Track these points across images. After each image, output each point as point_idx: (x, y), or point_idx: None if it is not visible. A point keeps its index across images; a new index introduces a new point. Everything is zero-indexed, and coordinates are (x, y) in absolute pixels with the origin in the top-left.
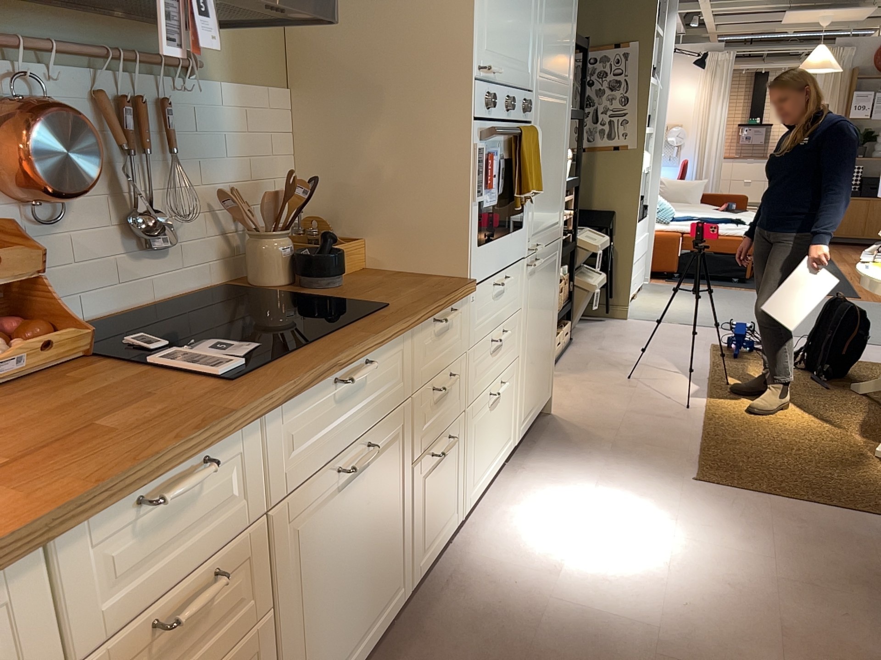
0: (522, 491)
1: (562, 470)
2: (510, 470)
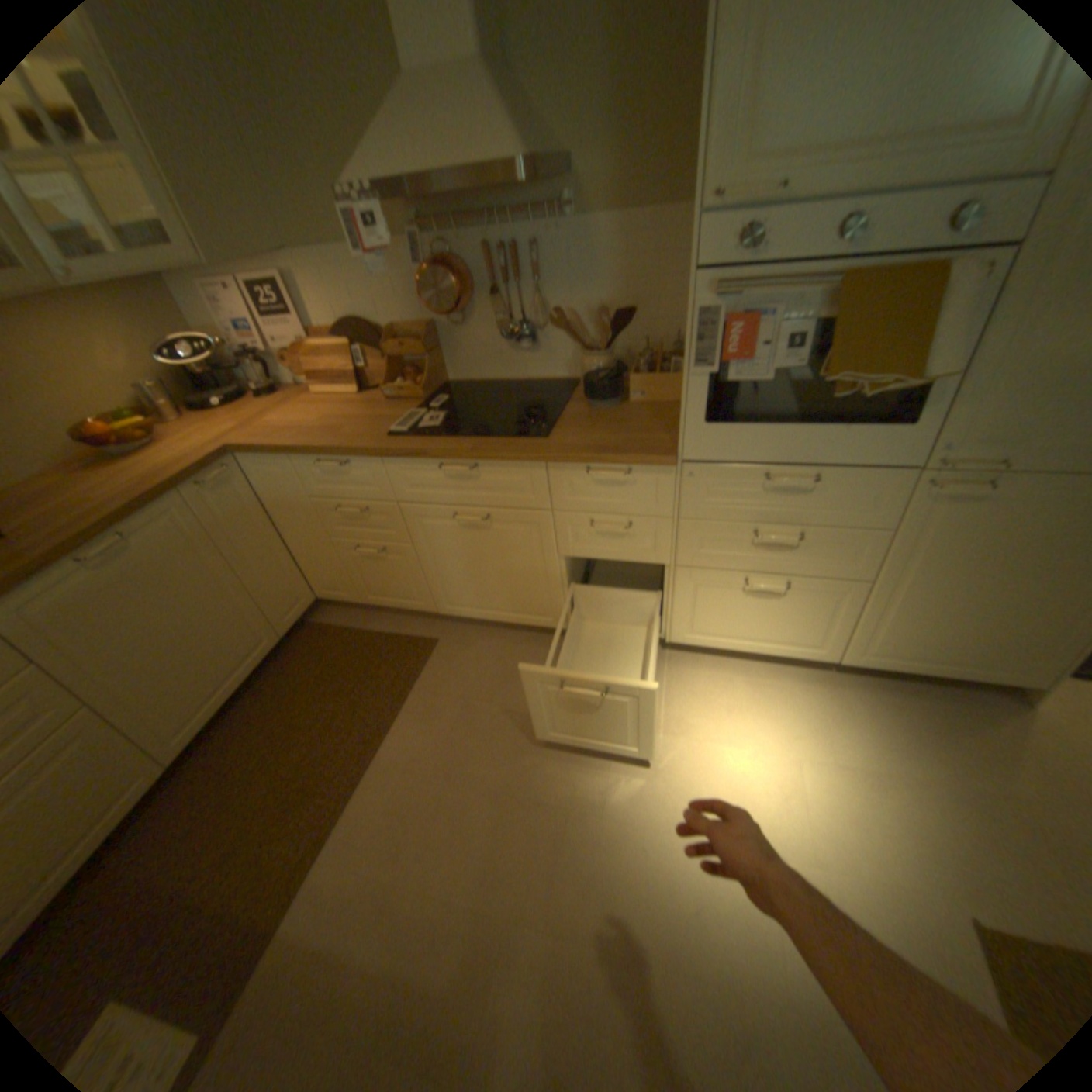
0: (781, 692)
1: (860, 729)
2: (821, 678)
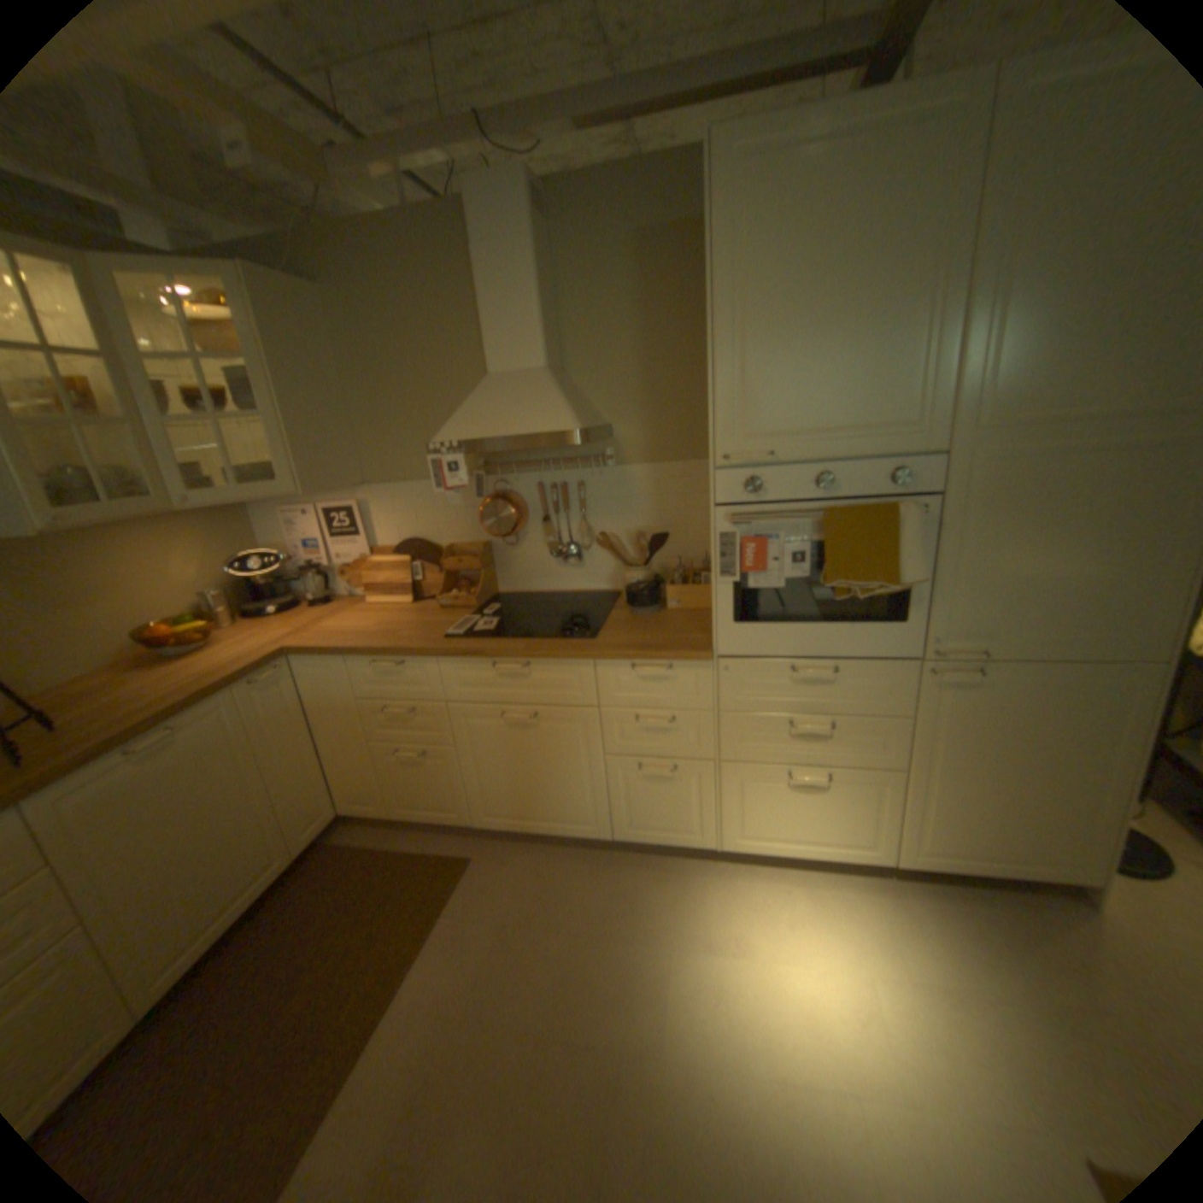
0: (844, 904)
1: (931, 941)
2: (883, 887)
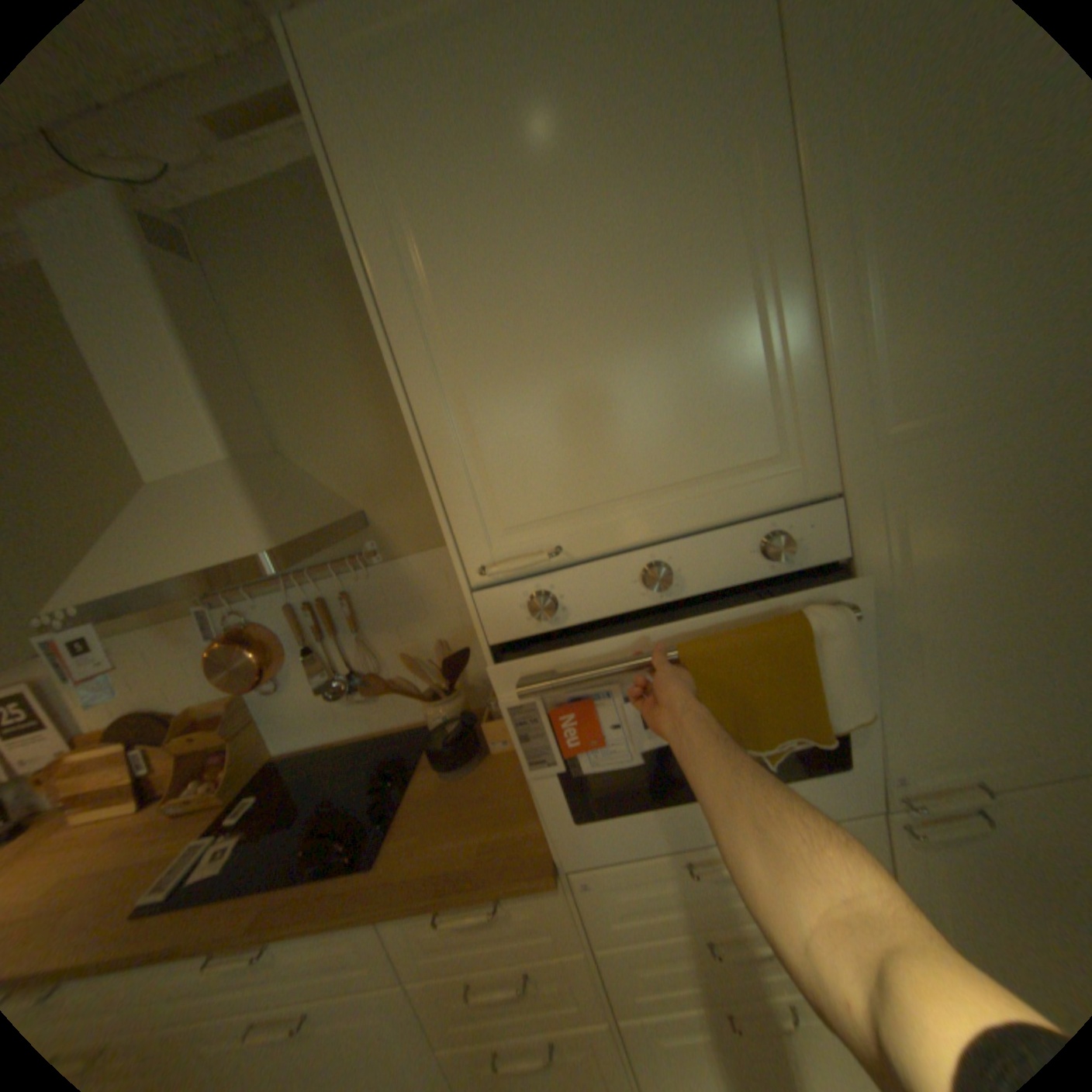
0: None
1: None
2: None
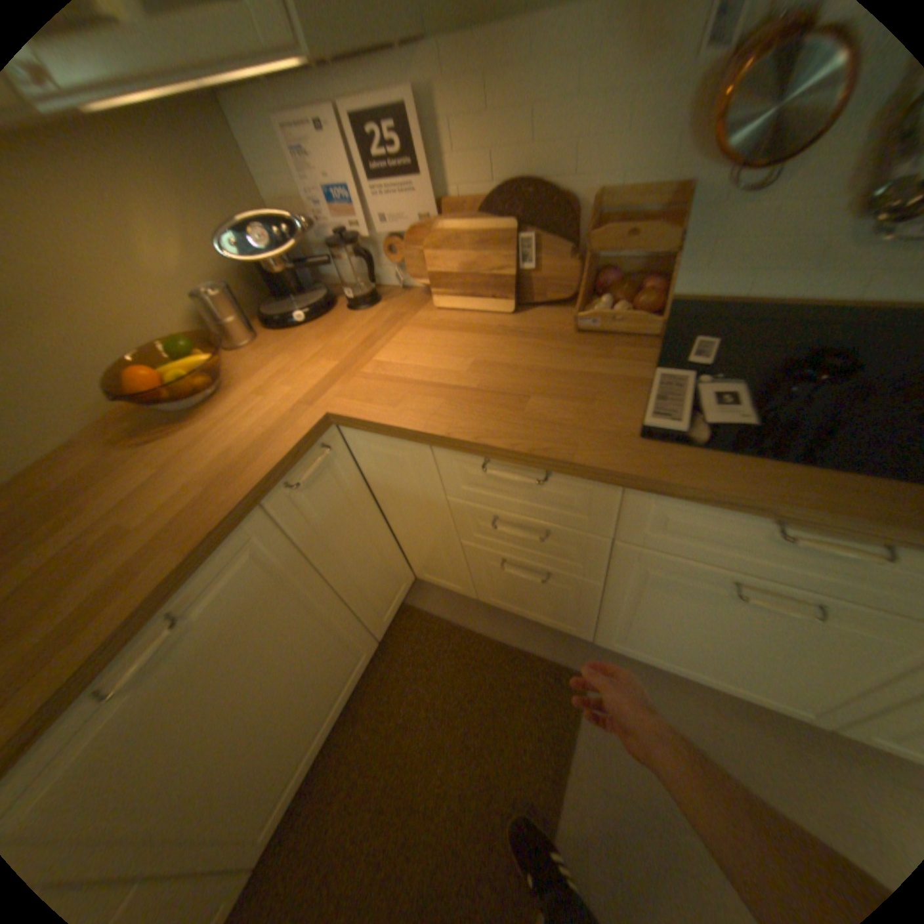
0: None
1: None
2: None
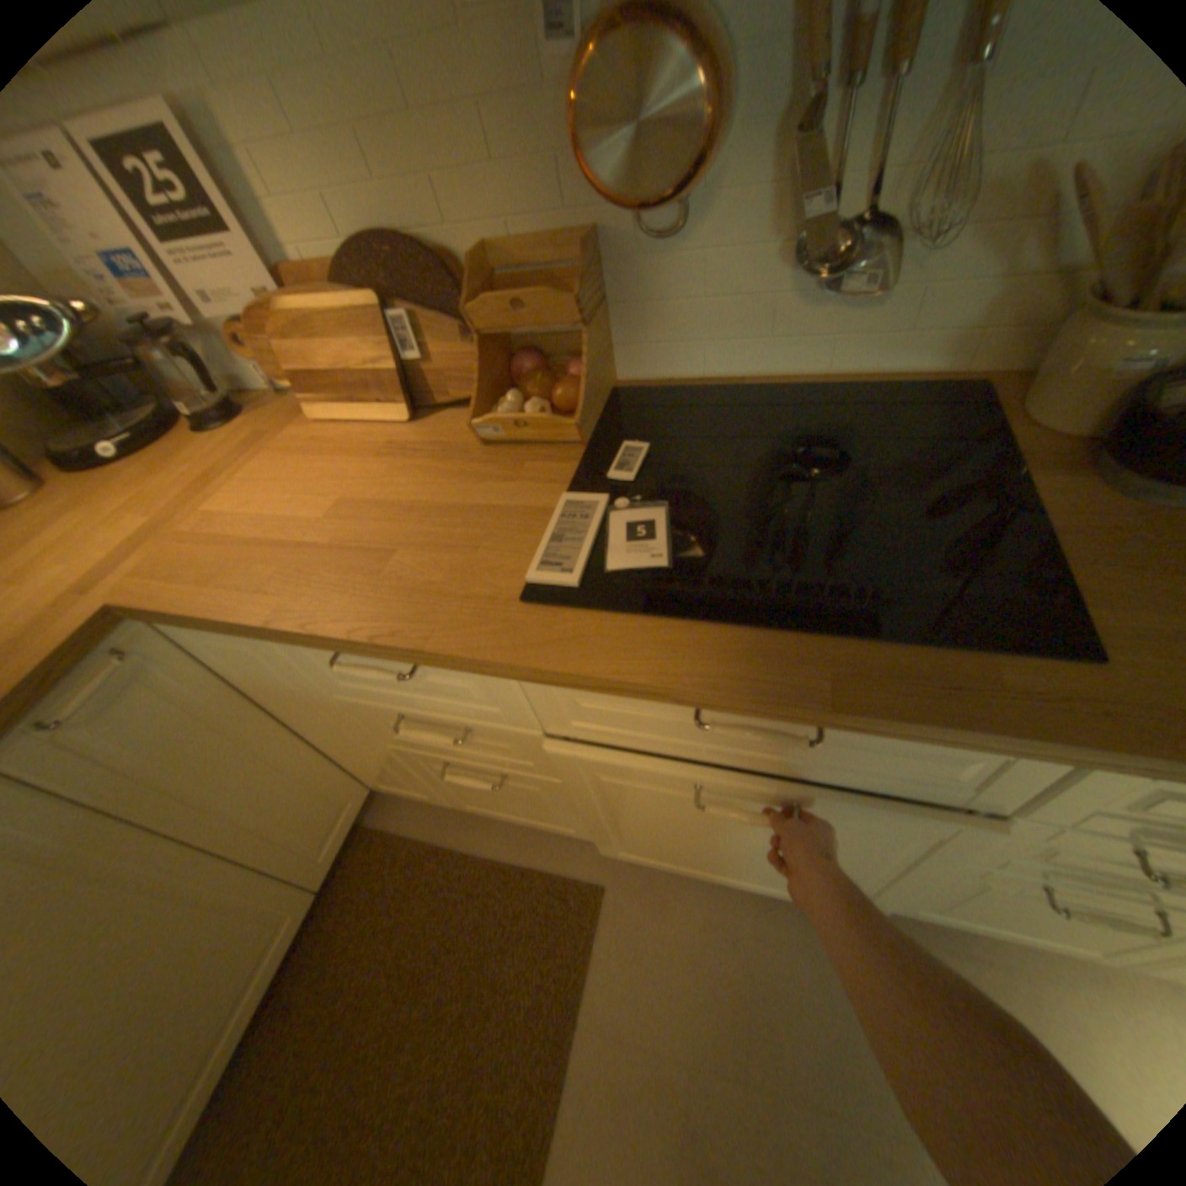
0: None
1: None
2: None
